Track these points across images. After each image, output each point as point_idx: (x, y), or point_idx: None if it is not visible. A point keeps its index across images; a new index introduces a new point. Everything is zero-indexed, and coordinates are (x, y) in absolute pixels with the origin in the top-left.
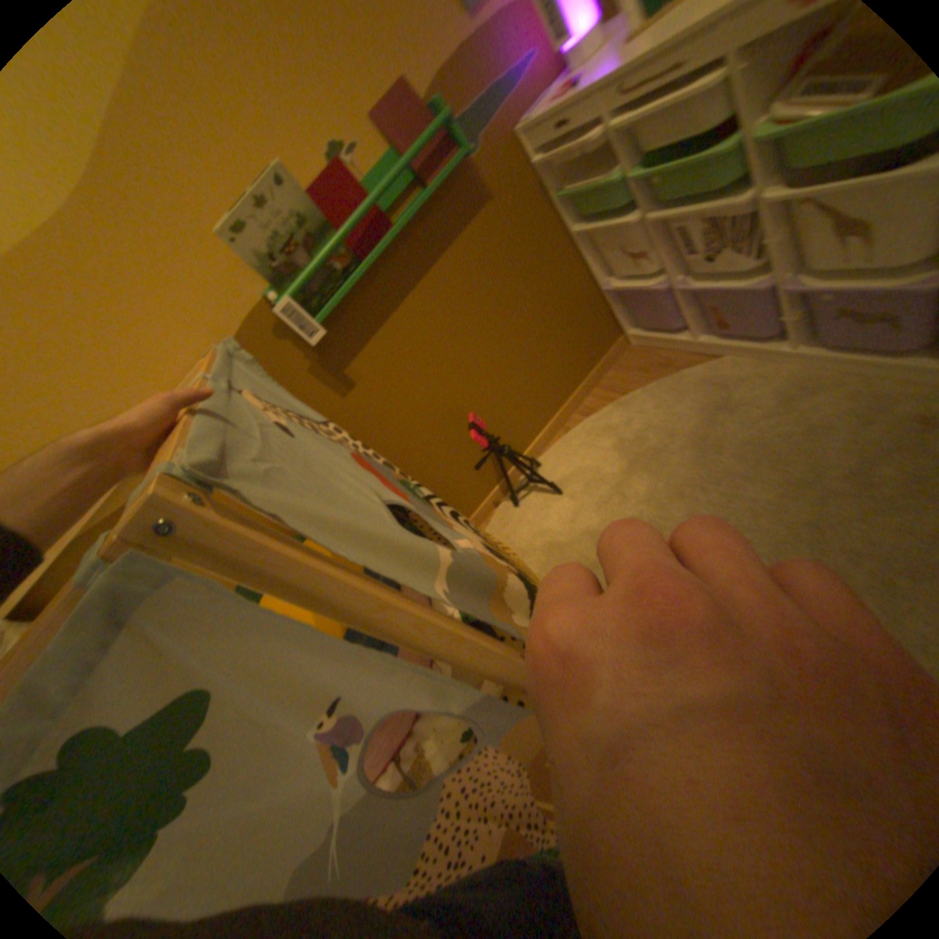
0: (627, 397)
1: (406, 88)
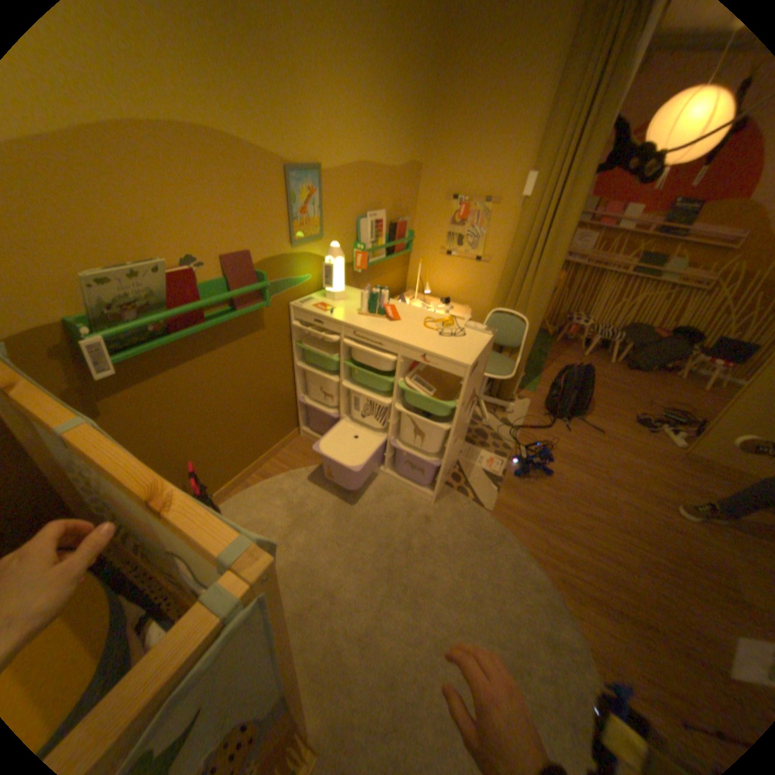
0: (294, 472)
1: (247, 259)
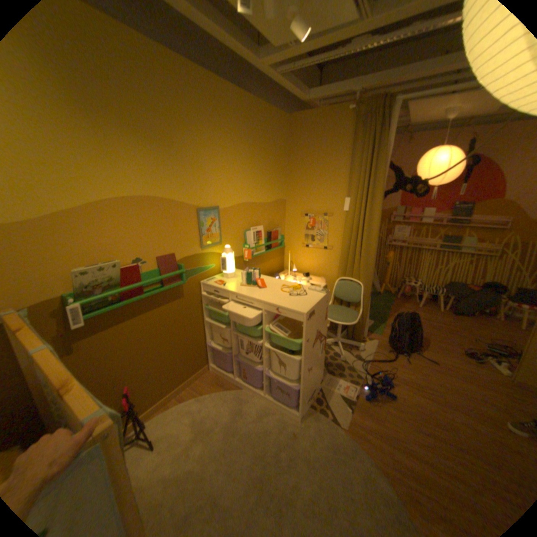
0: (201, 398)
1: (173, 258)
